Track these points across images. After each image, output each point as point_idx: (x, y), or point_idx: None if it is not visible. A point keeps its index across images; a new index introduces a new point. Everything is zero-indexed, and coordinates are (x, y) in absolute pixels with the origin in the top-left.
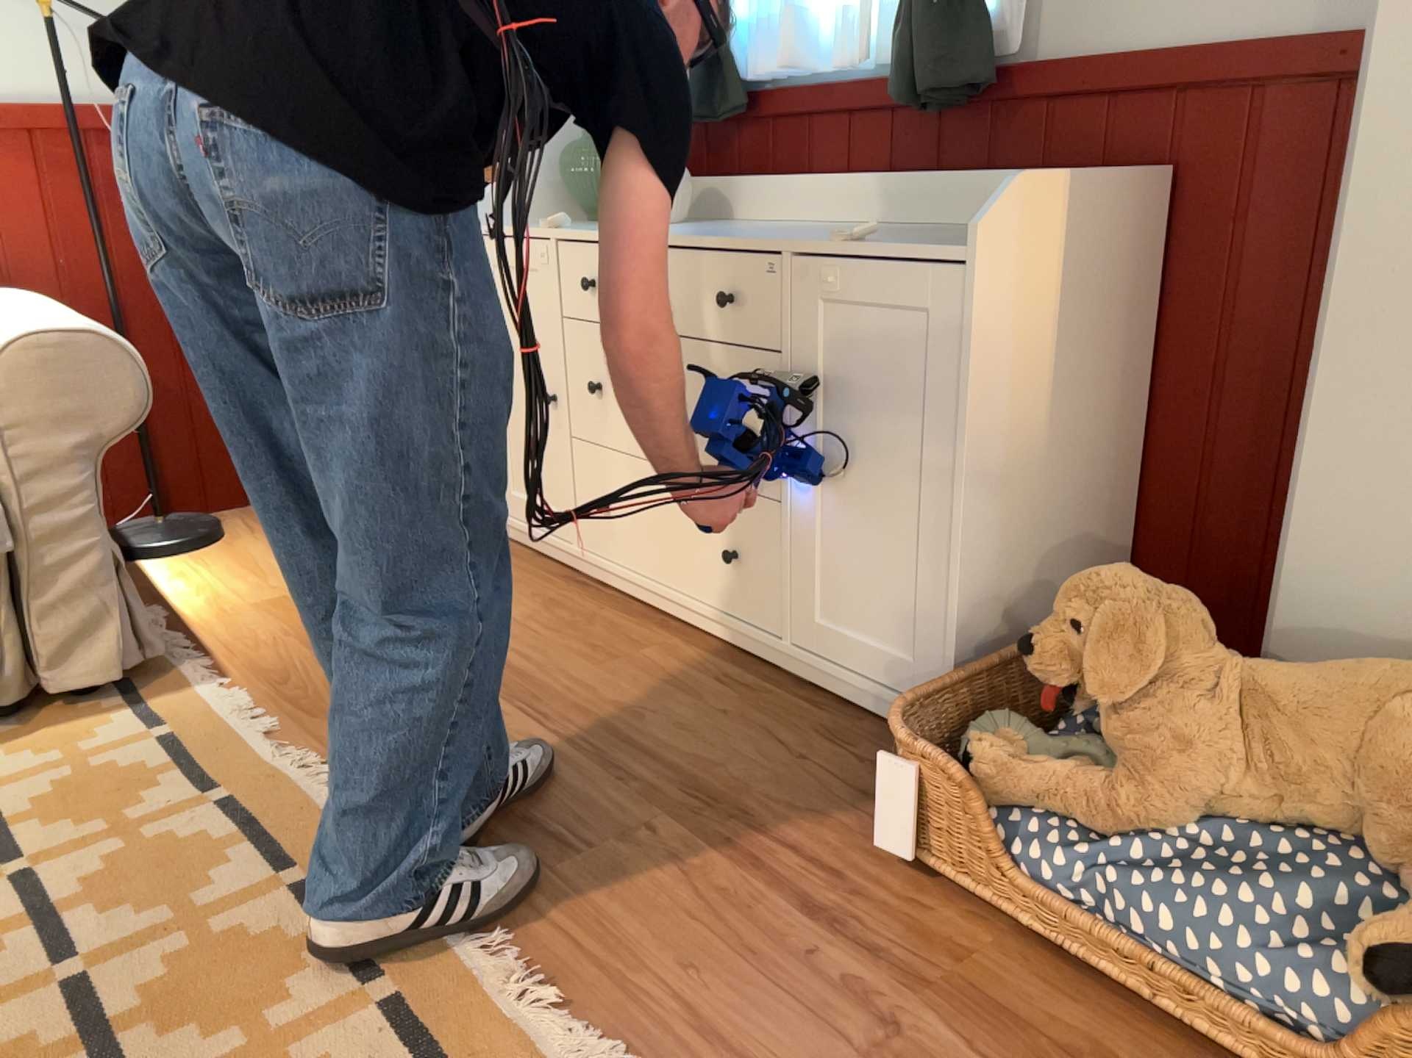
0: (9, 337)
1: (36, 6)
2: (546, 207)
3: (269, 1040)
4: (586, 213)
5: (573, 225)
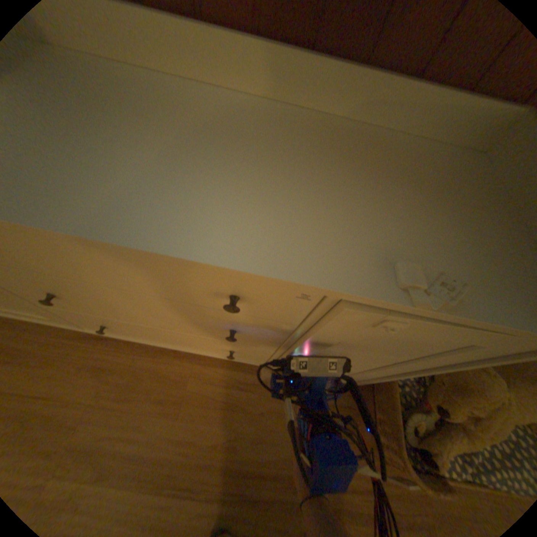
0: None
1: None
2: None
3: None
4: None
5: None
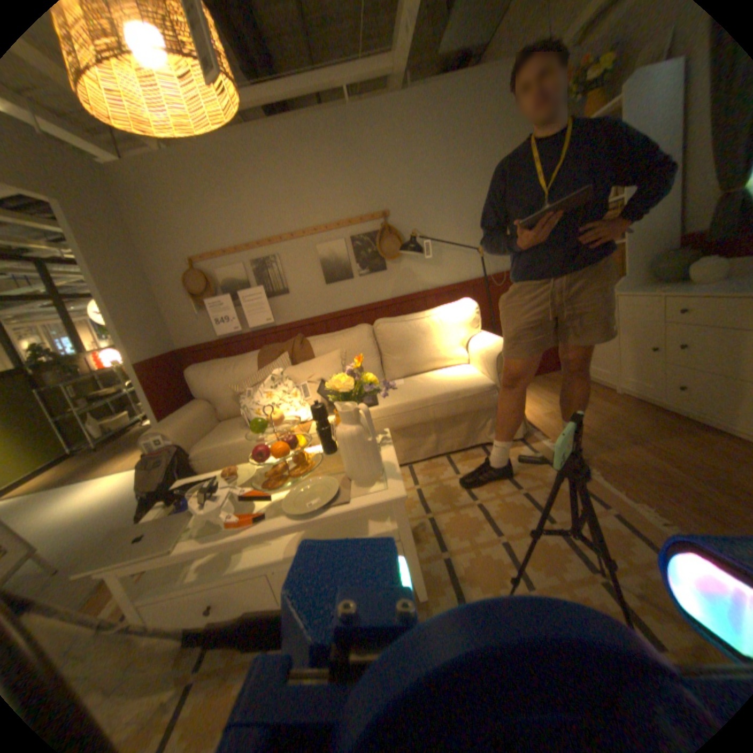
0: (497, 348)
1: (474, 251)
2: (646, 279)
3: (637, 567)
4: (667, 279)
5: (662, 285)
